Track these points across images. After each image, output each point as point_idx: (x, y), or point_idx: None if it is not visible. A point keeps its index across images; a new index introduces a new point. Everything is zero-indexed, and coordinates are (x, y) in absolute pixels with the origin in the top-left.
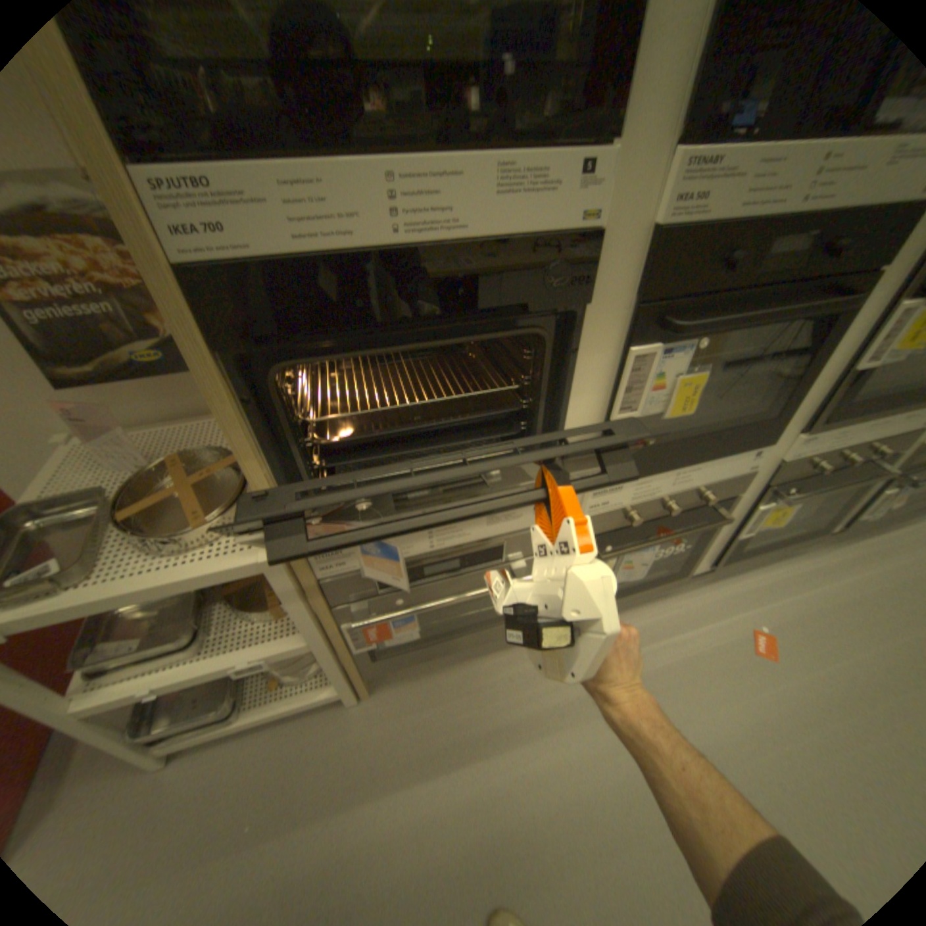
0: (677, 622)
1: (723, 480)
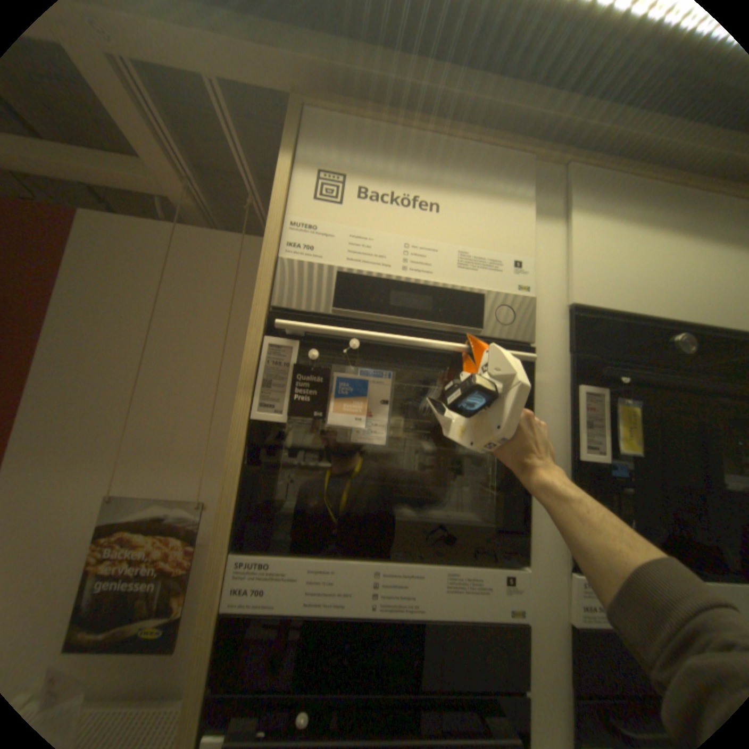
0: None
1: None
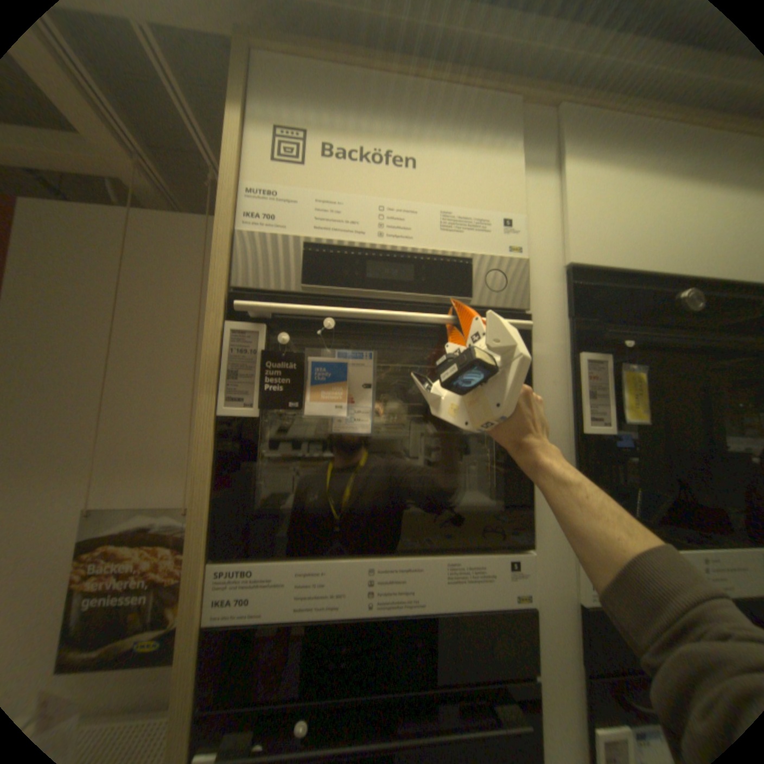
0: None
1: None
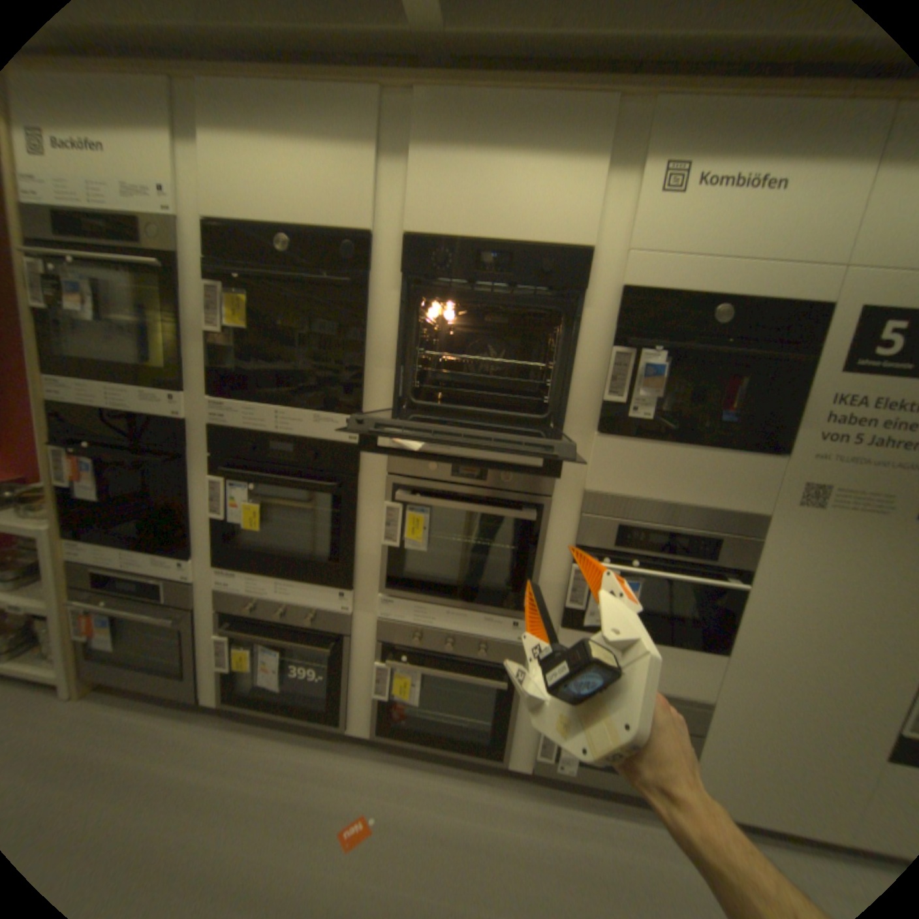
0: (315, 774)
1: (320, 610)
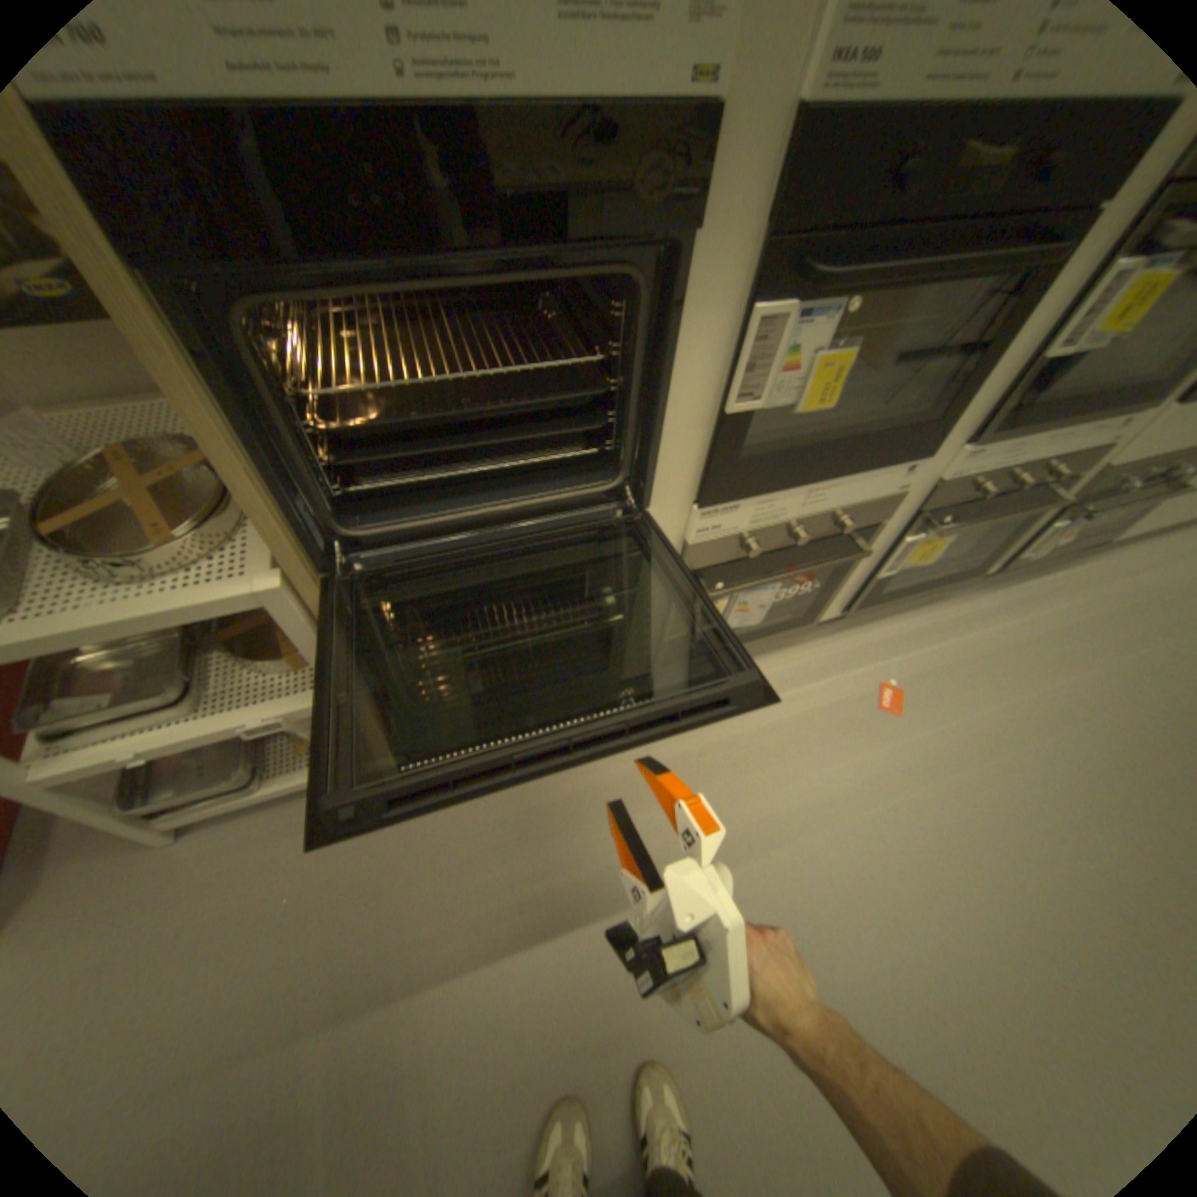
0: (795, 674)
1: (864, 502)
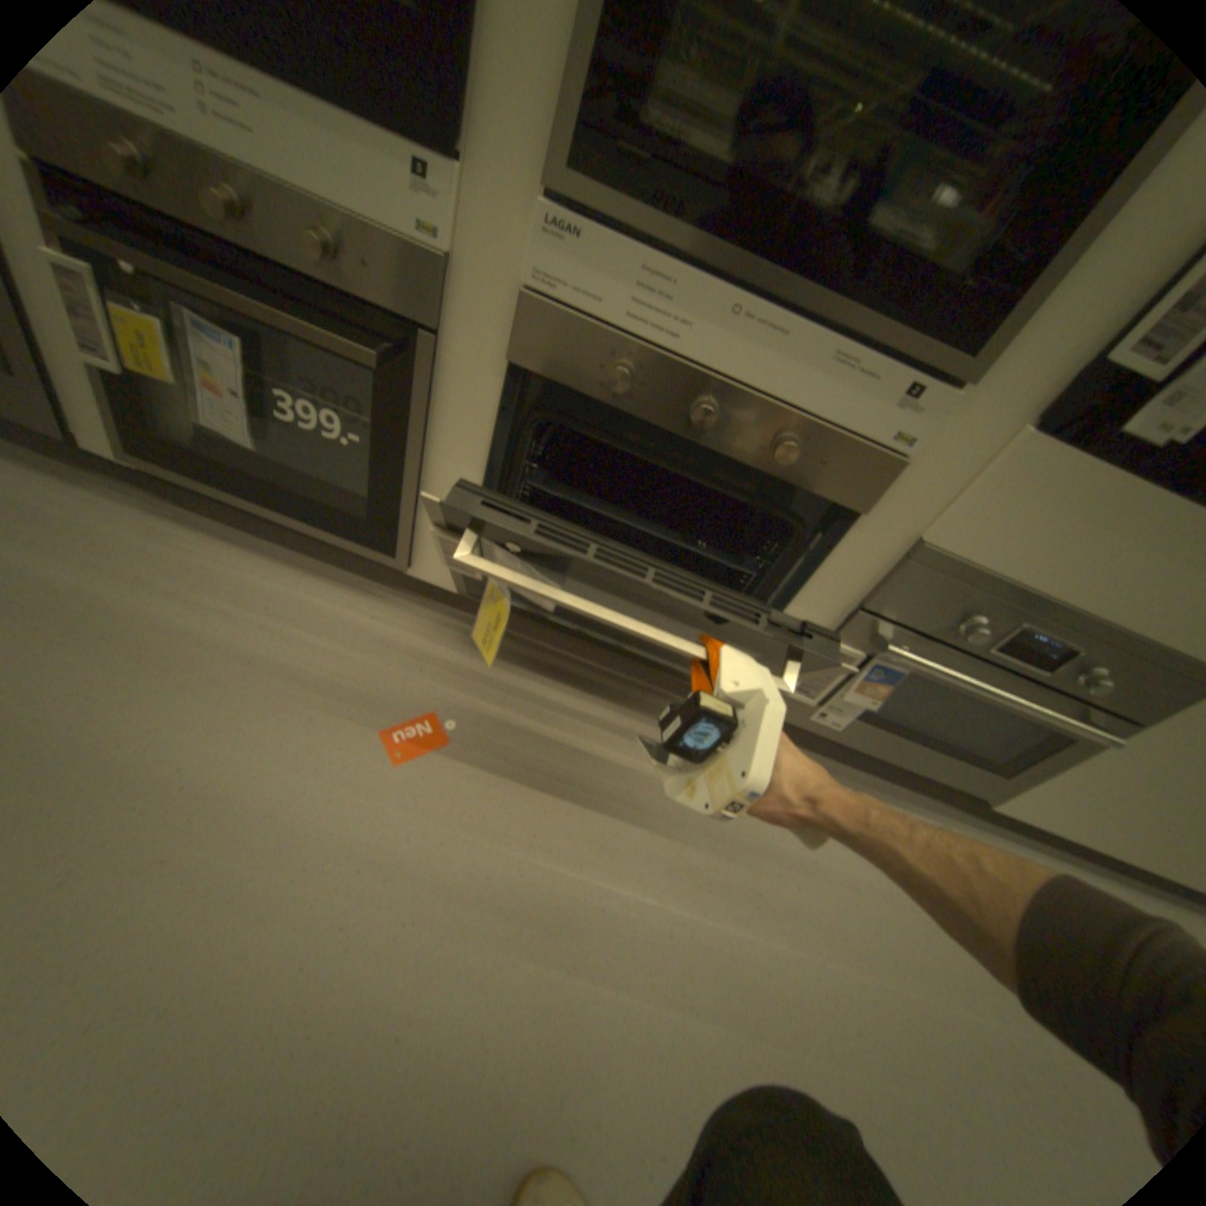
0: (343, 624)
1: (354, 214)
